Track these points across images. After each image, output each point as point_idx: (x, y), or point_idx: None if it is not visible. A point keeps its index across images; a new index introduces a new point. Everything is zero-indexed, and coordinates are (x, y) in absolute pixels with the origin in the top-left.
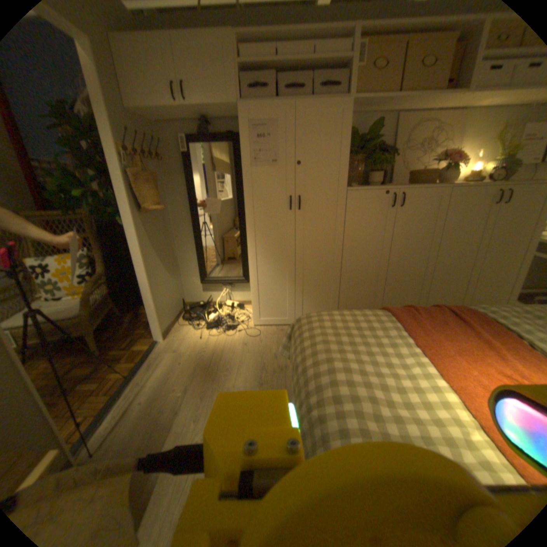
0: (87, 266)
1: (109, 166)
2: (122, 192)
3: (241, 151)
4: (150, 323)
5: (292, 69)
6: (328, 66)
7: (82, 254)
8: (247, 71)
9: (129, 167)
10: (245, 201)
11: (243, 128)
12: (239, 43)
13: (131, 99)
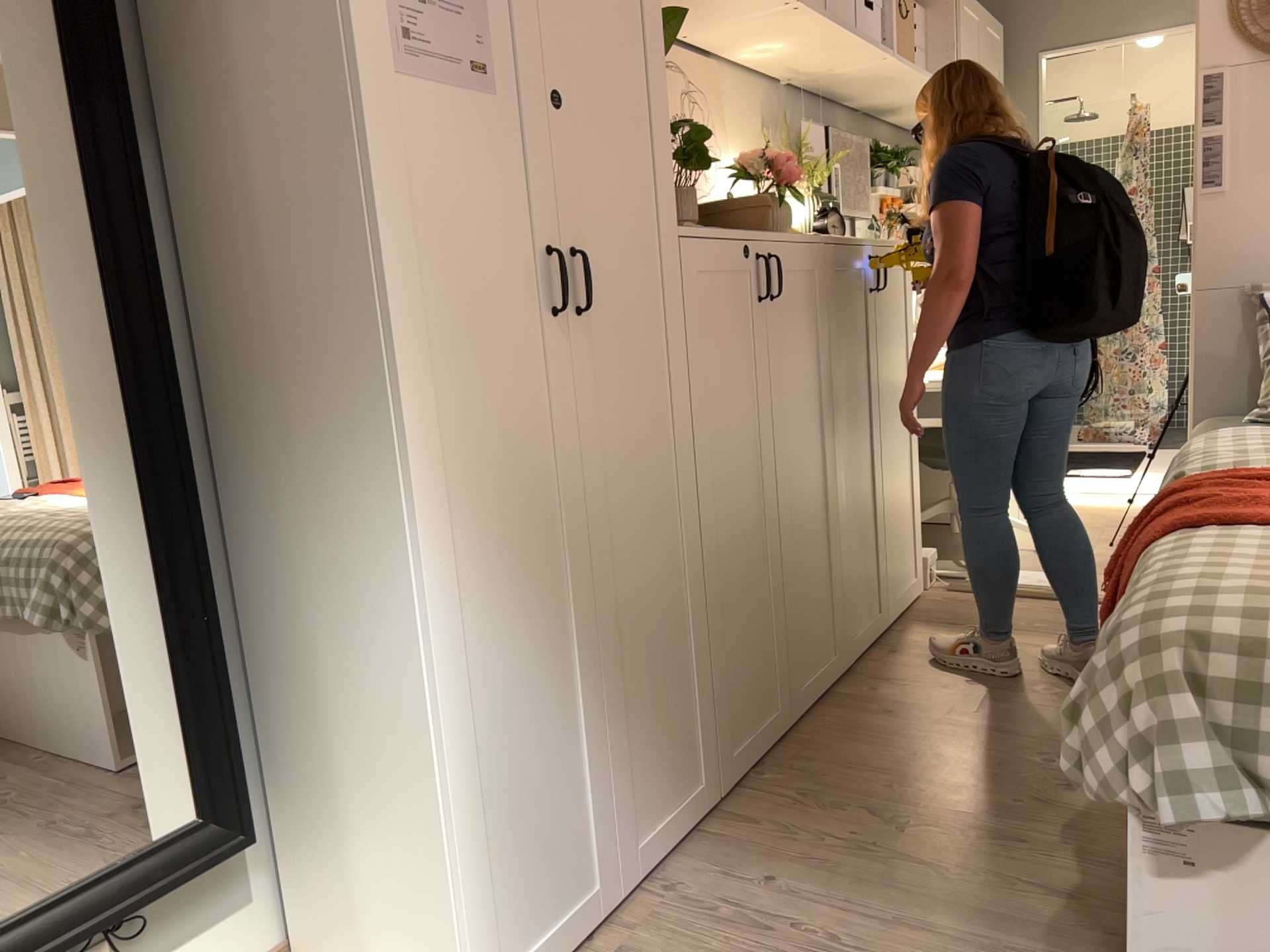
0: None
1: None
2: None
3: None
4: None
5: None
6: None
7: None
8: None
9: None
10: (388, 268)
11: None
12: None
13: None
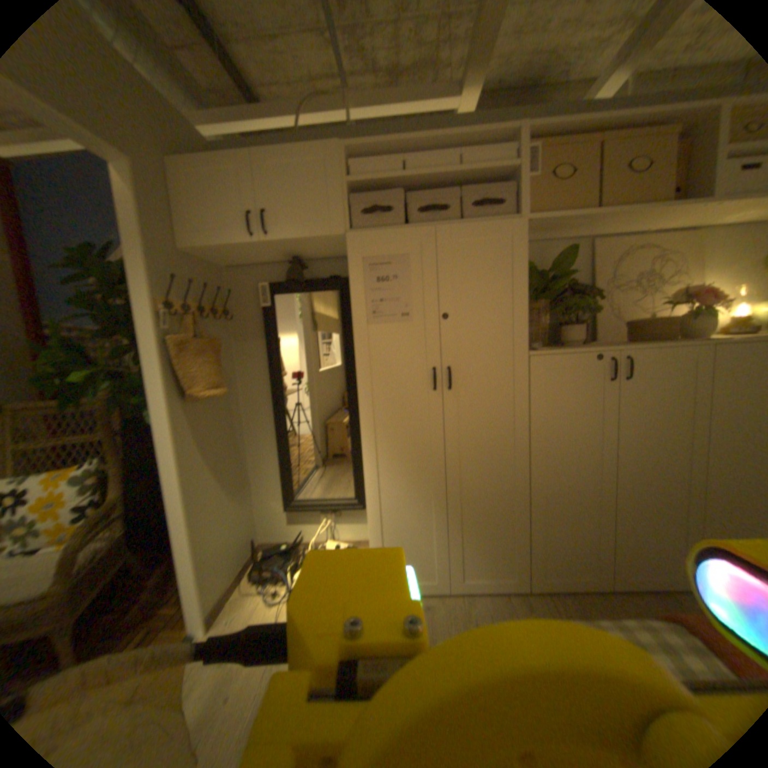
0: (97, 487)
1: (140, 333)
2: (155, 373)
3: (352, 303)
4: (184, 599)
5: (428, 188)
6: (481, 181)
7: (92, 468)
8: (362, 194)
9: (174, 333)
10: (358, 378)
11: (355, 269)
12: (349, 159)
13: (189, 238)
